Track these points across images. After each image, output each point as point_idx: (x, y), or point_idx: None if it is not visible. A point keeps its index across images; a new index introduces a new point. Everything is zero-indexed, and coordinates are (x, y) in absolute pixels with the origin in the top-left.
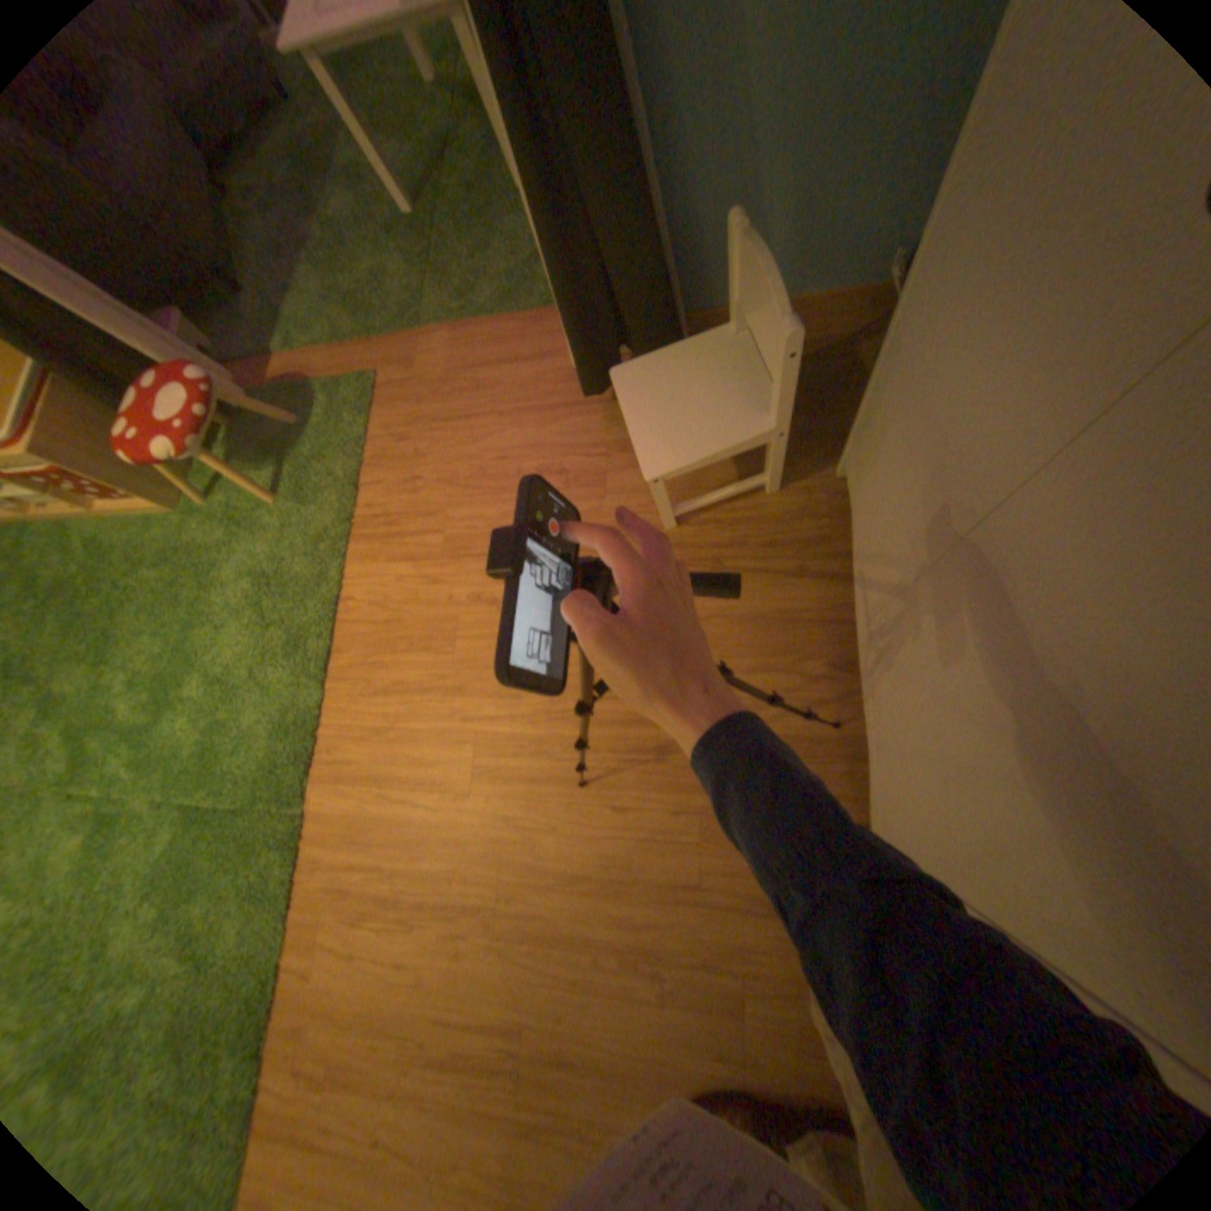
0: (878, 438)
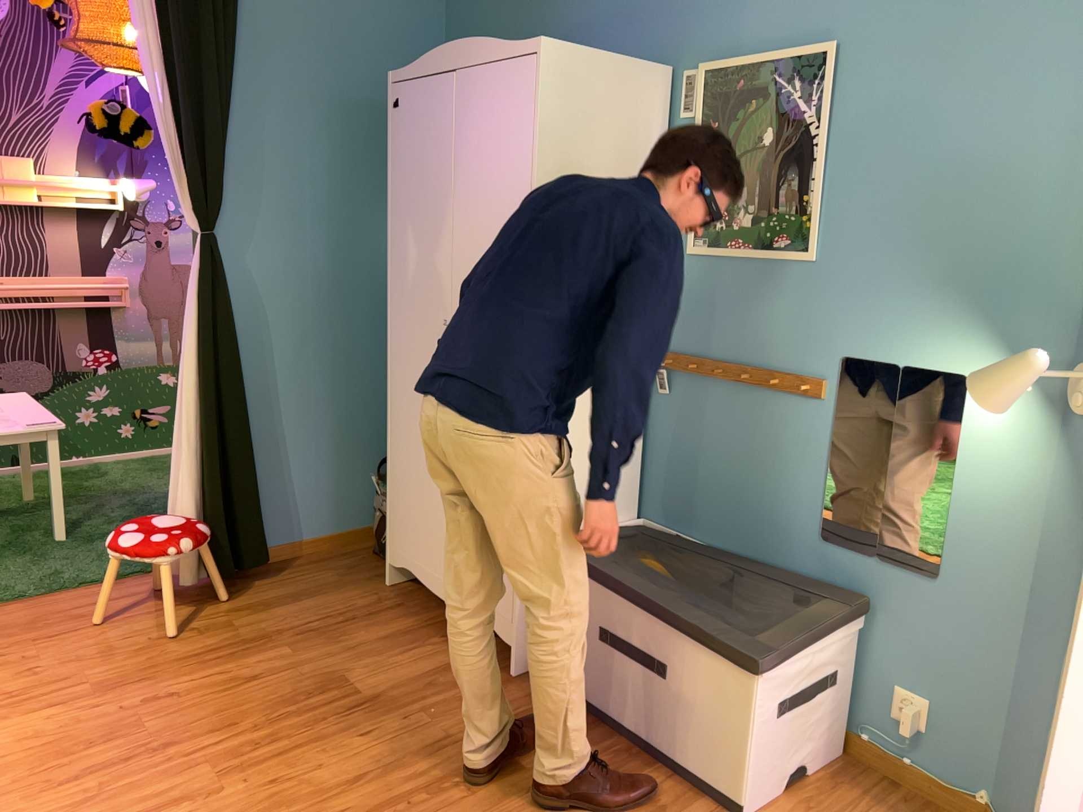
0: (401, 503)
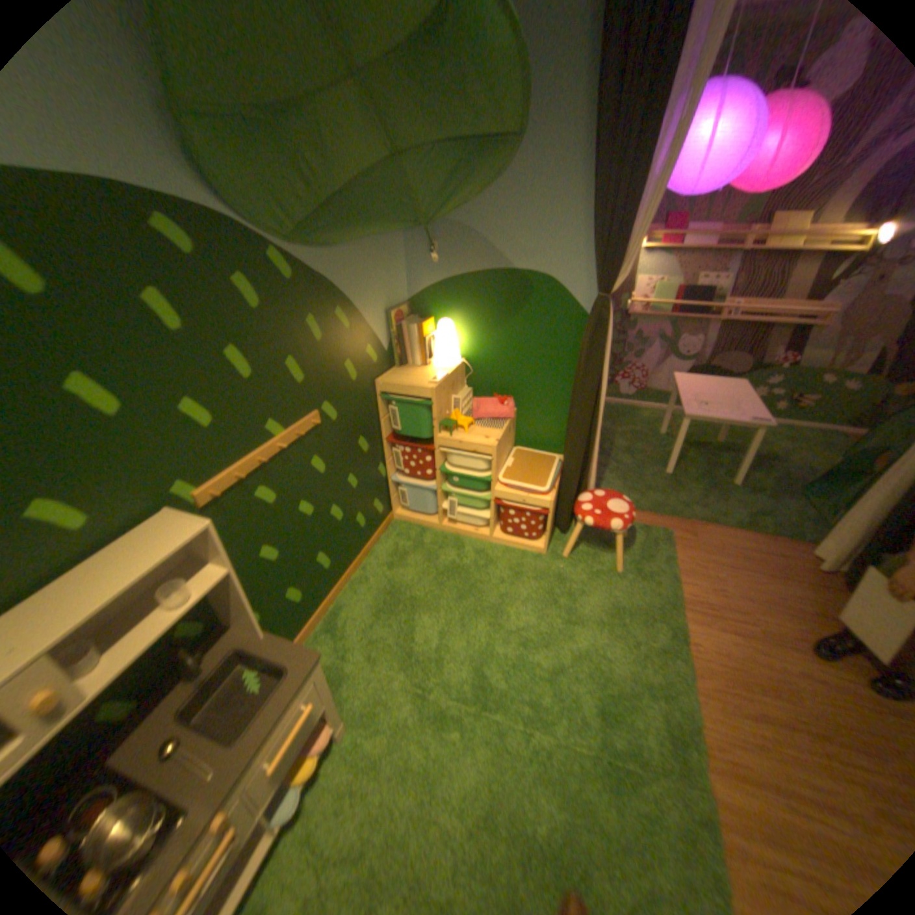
0: None
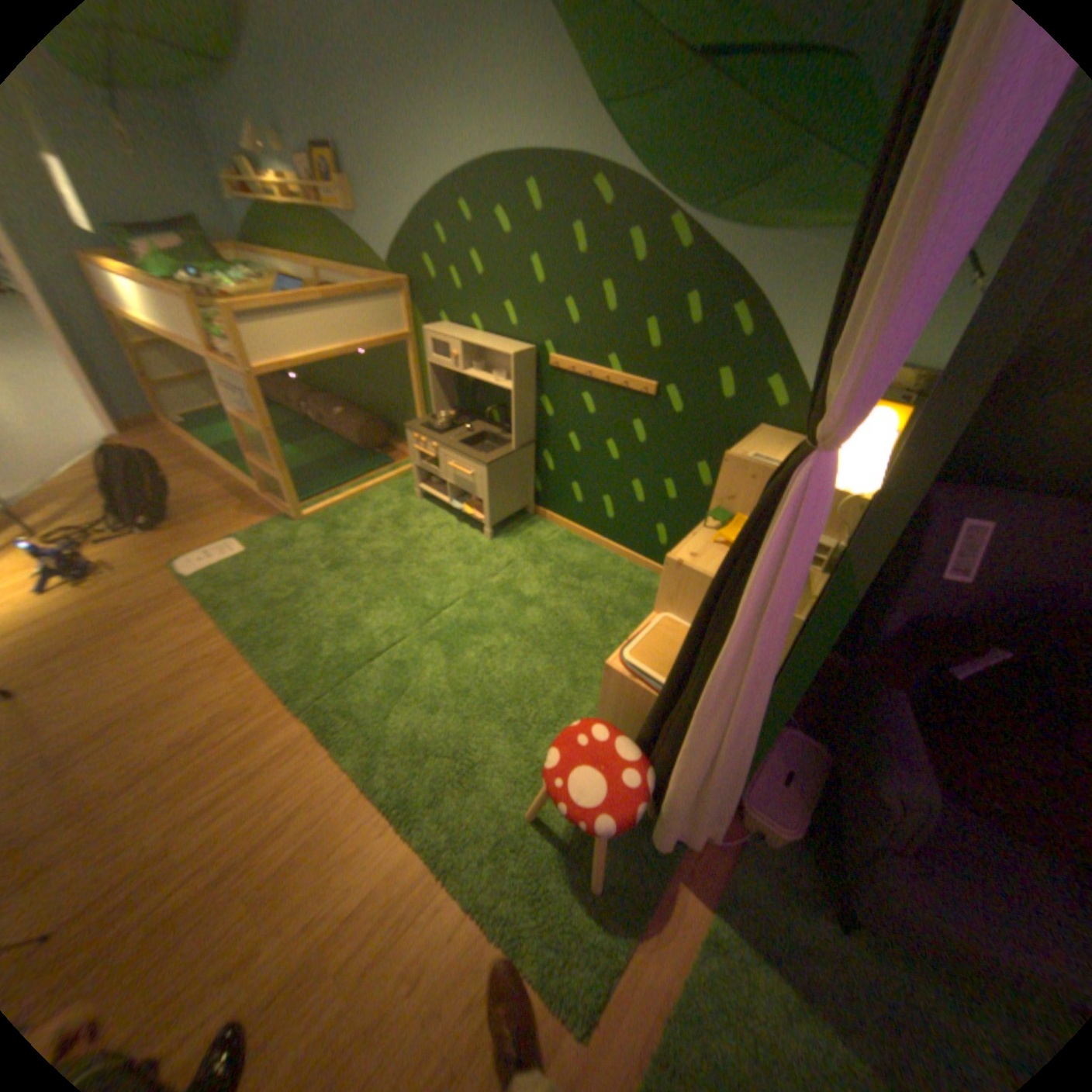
0: None
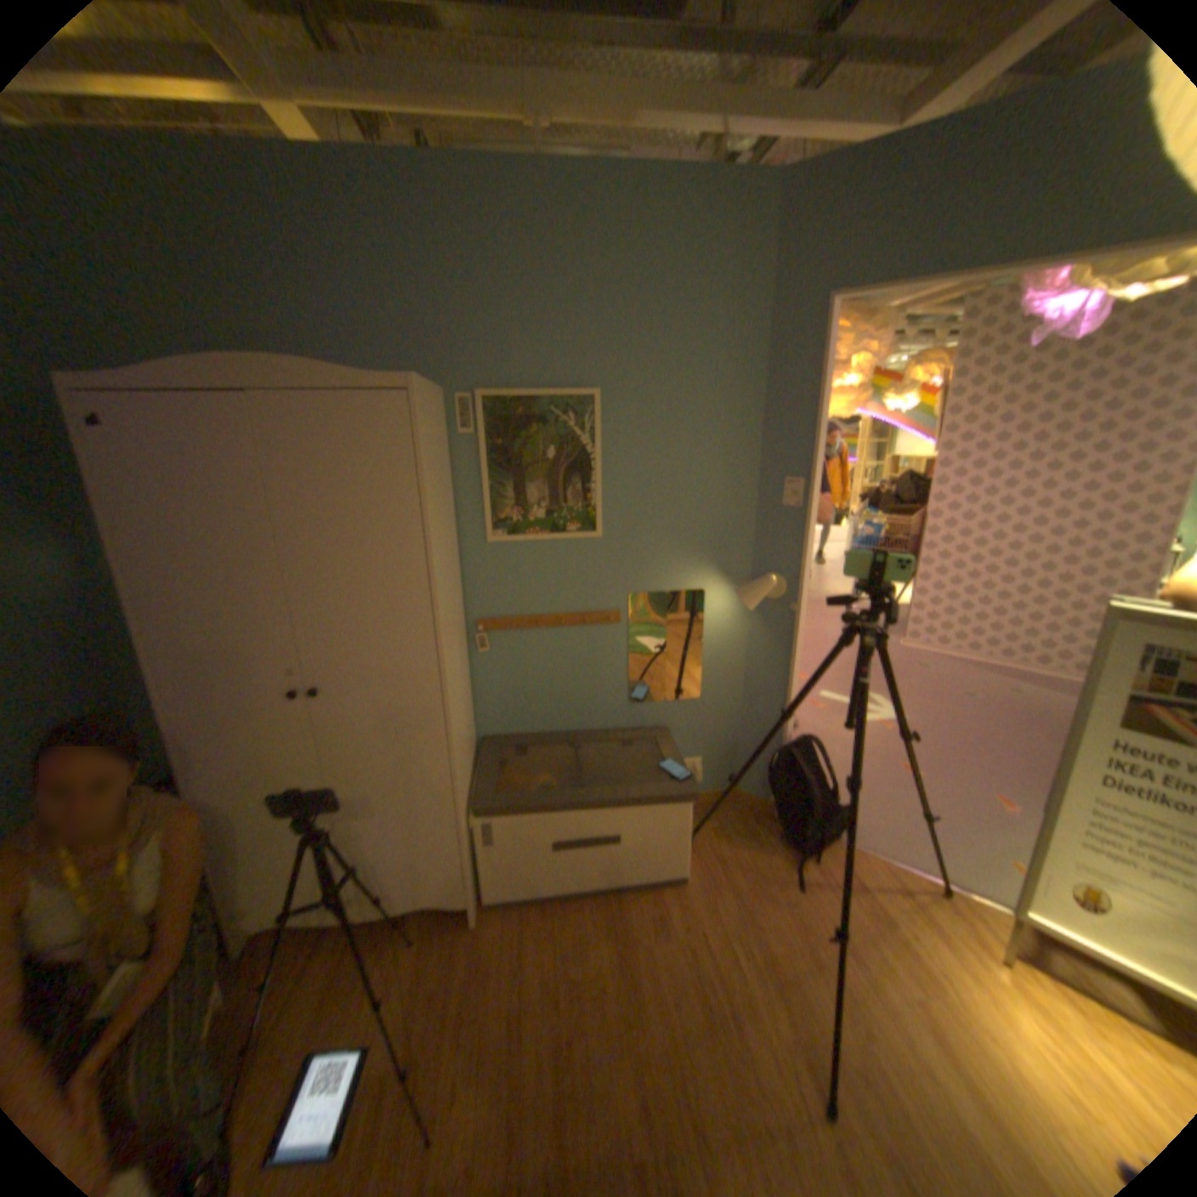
0: (246, 872)
